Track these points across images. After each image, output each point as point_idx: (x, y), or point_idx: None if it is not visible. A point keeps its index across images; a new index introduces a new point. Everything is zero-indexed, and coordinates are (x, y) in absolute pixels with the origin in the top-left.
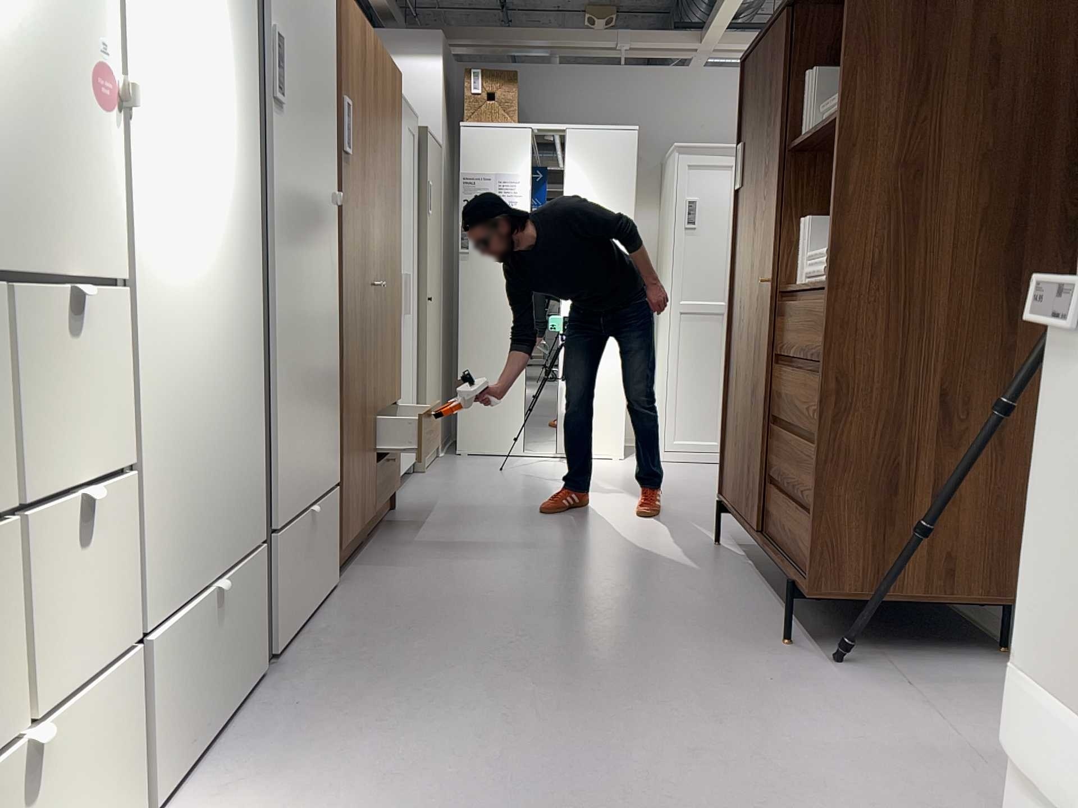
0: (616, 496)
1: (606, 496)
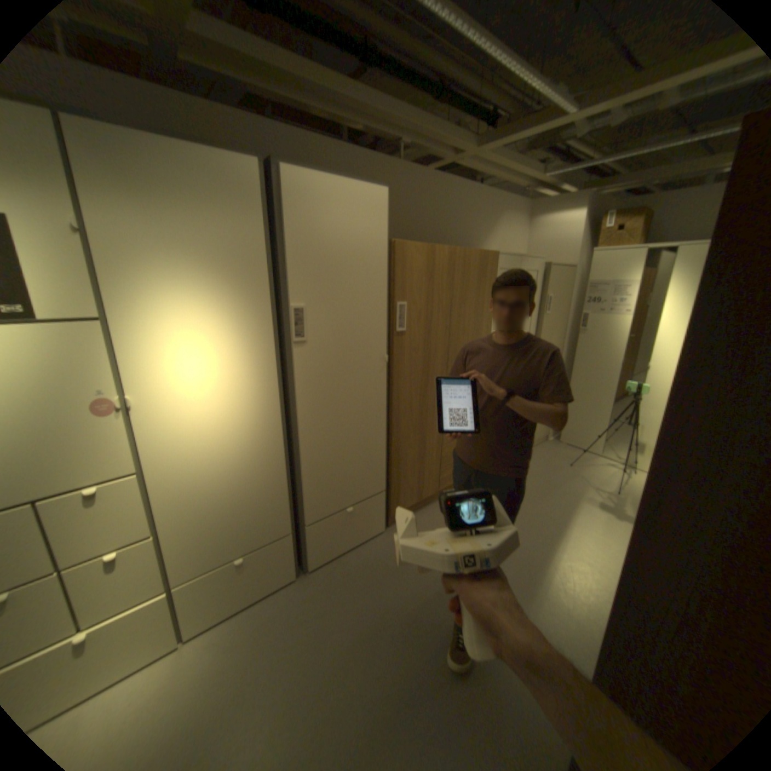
0: (623, 526)
1: (617, 522)
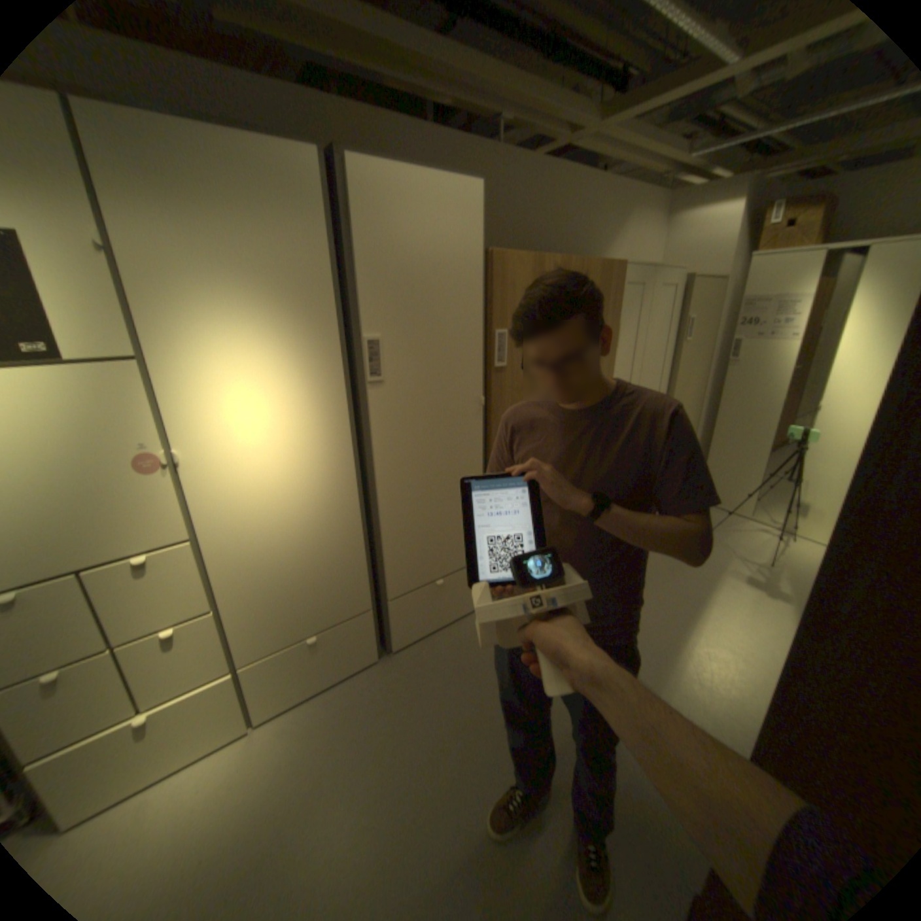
0: (776, 606)
1: (768, 600)
